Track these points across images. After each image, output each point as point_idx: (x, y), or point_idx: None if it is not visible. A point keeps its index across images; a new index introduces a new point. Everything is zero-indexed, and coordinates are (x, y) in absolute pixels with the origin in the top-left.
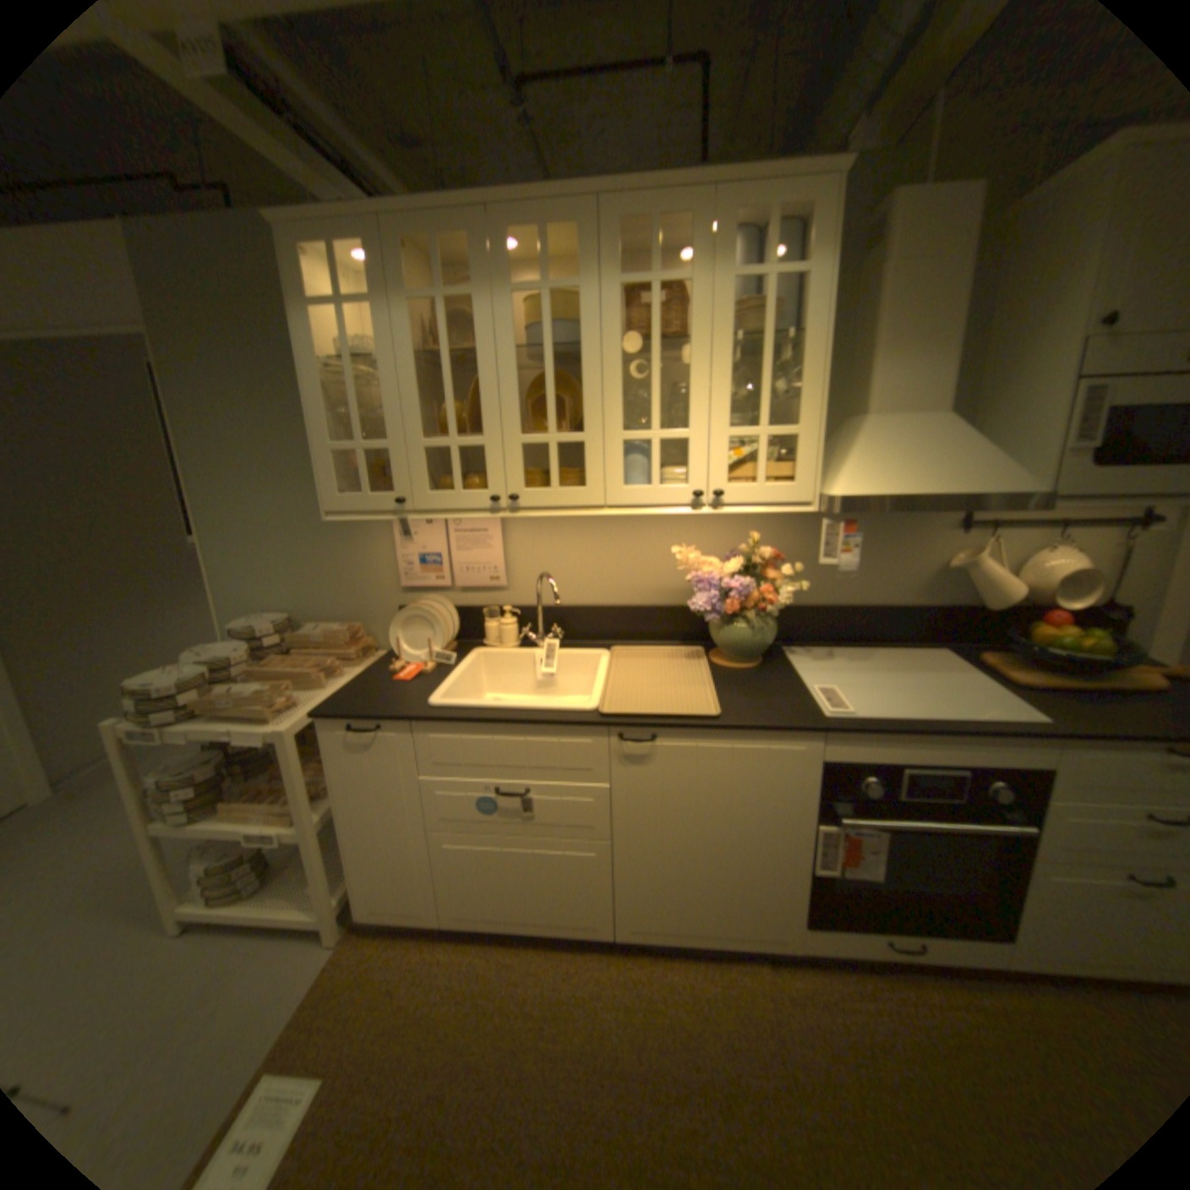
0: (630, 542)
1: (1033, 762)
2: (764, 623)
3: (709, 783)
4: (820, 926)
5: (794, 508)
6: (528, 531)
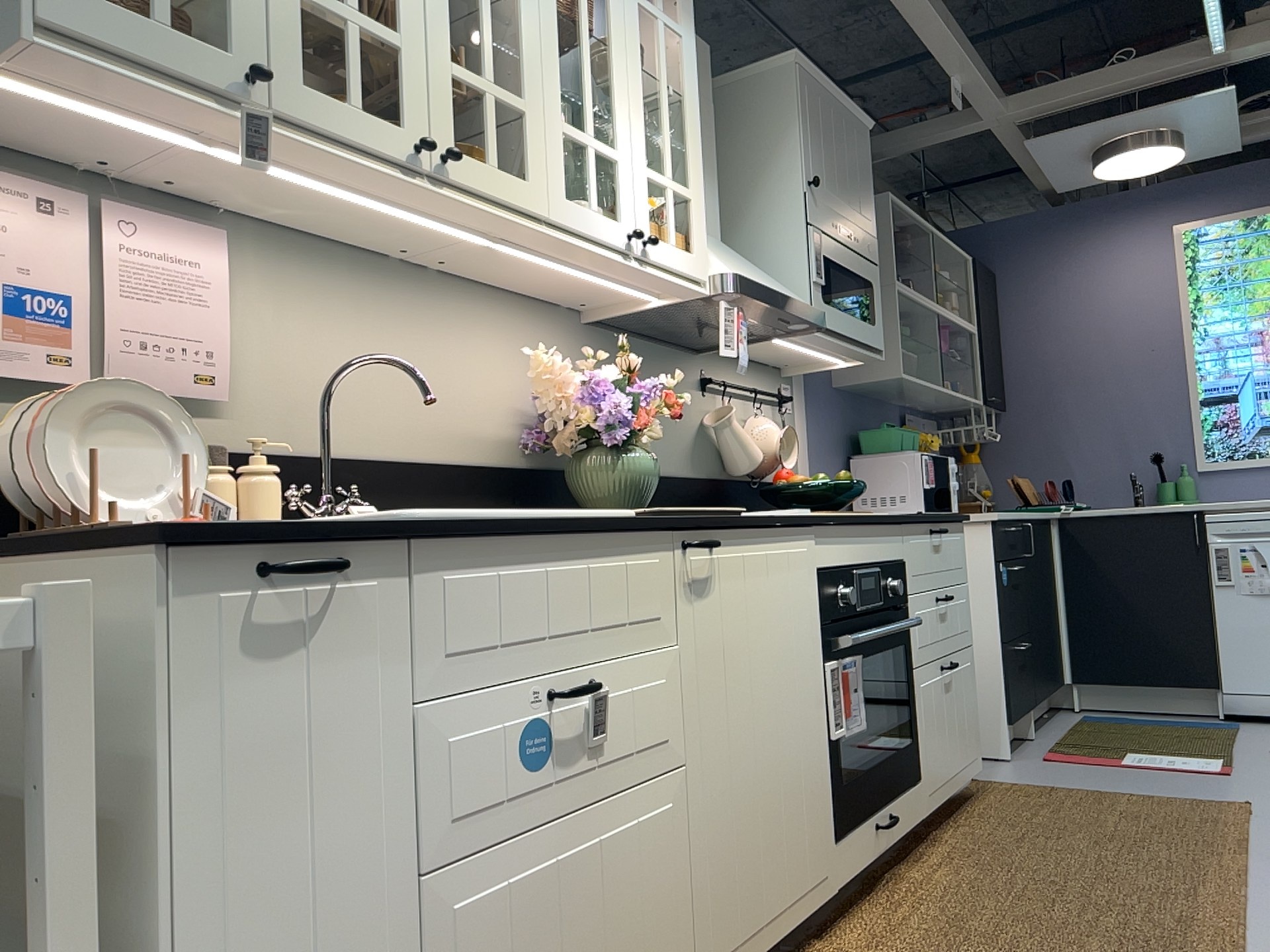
0: (428, 347)
1: (897, 549)
2: (649, 453)
3: (755, 615)
4: (841, 825)
5: (694, 283)
6: (267, 289)
